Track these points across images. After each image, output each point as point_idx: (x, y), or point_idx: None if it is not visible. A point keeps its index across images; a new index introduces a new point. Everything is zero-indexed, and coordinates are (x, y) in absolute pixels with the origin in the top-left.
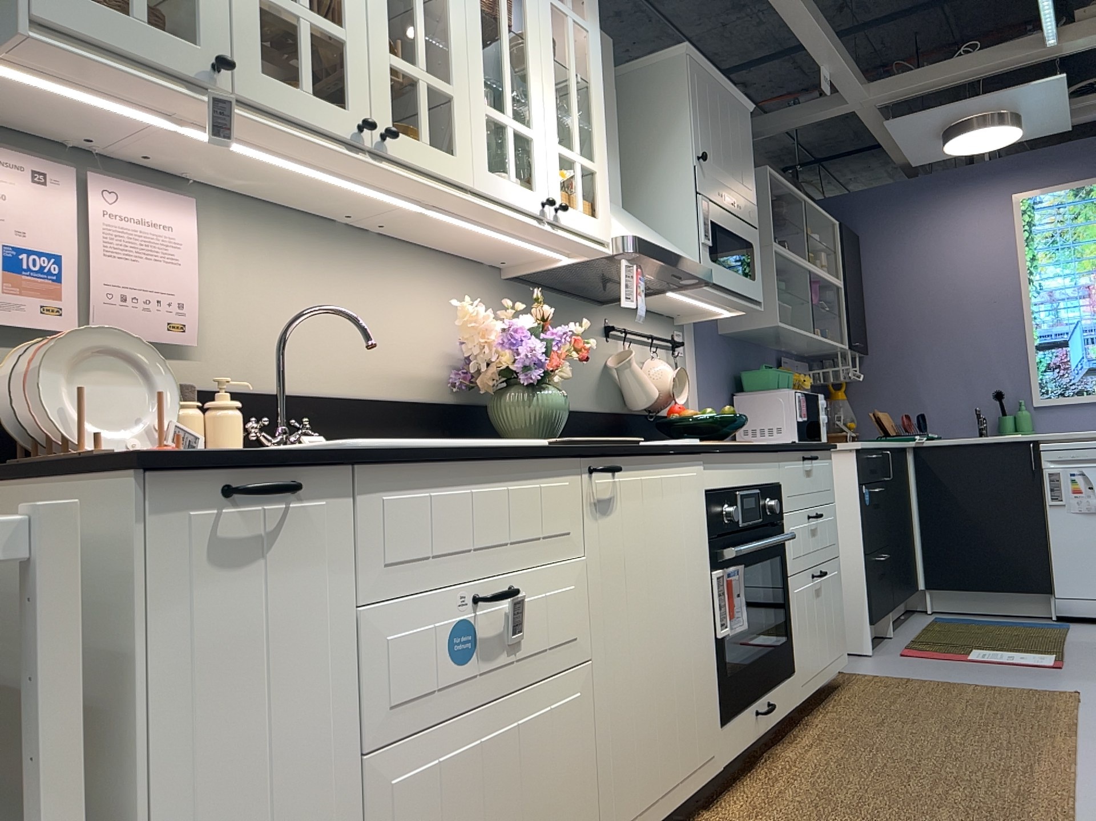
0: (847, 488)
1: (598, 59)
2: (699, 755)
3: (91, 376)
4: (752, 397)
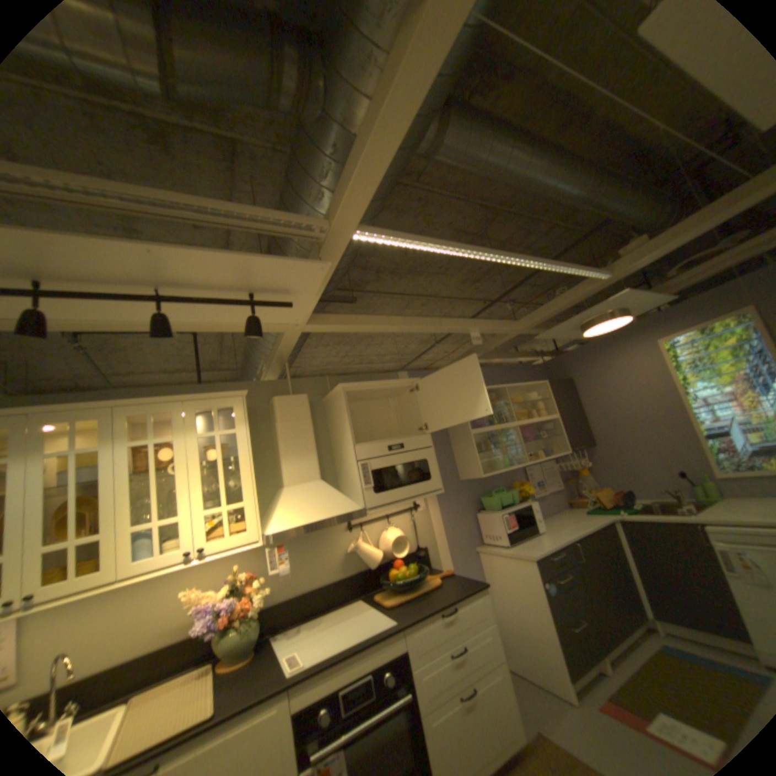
0: (536, 585)
1: (245, 442)
2: None
3: None
4: (484, 516)
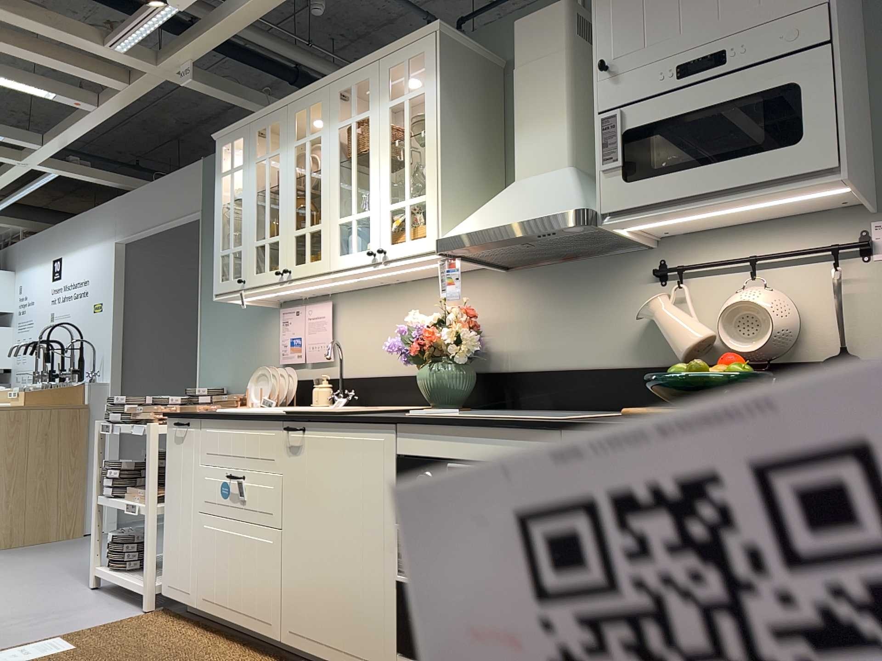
0: None
1: (431, 106)
2: (364, 652)
3: (264, 382)
4: None
